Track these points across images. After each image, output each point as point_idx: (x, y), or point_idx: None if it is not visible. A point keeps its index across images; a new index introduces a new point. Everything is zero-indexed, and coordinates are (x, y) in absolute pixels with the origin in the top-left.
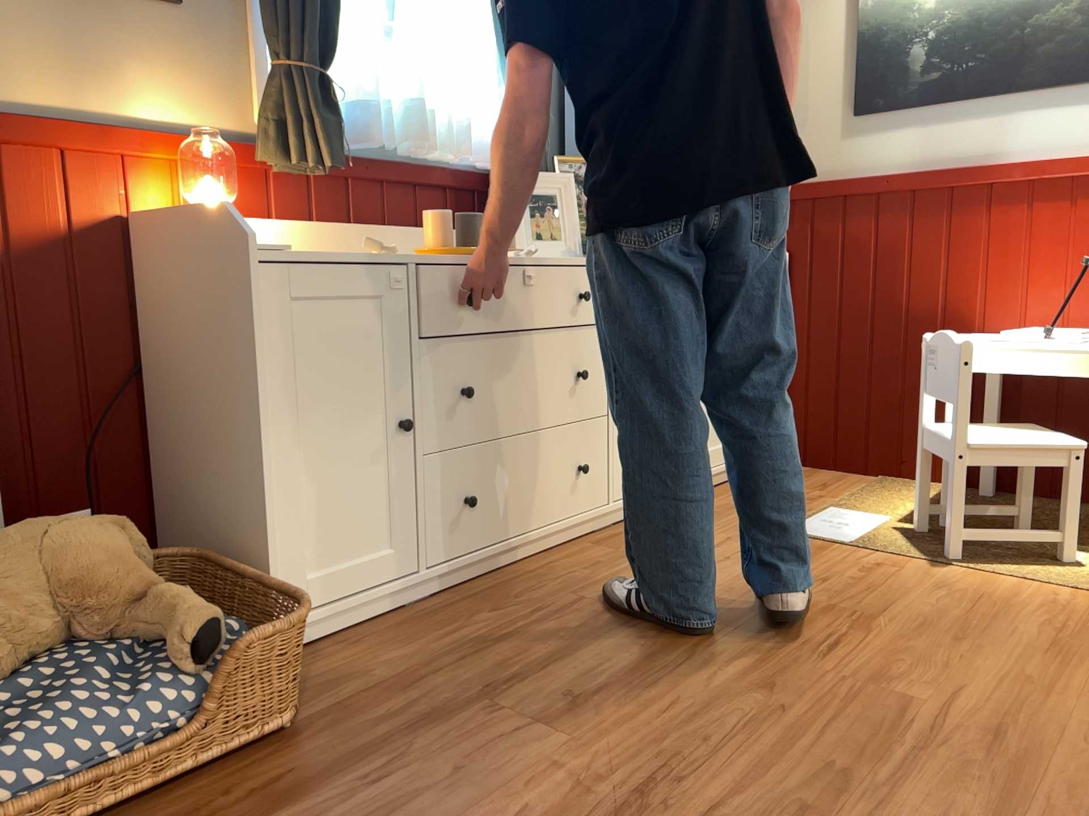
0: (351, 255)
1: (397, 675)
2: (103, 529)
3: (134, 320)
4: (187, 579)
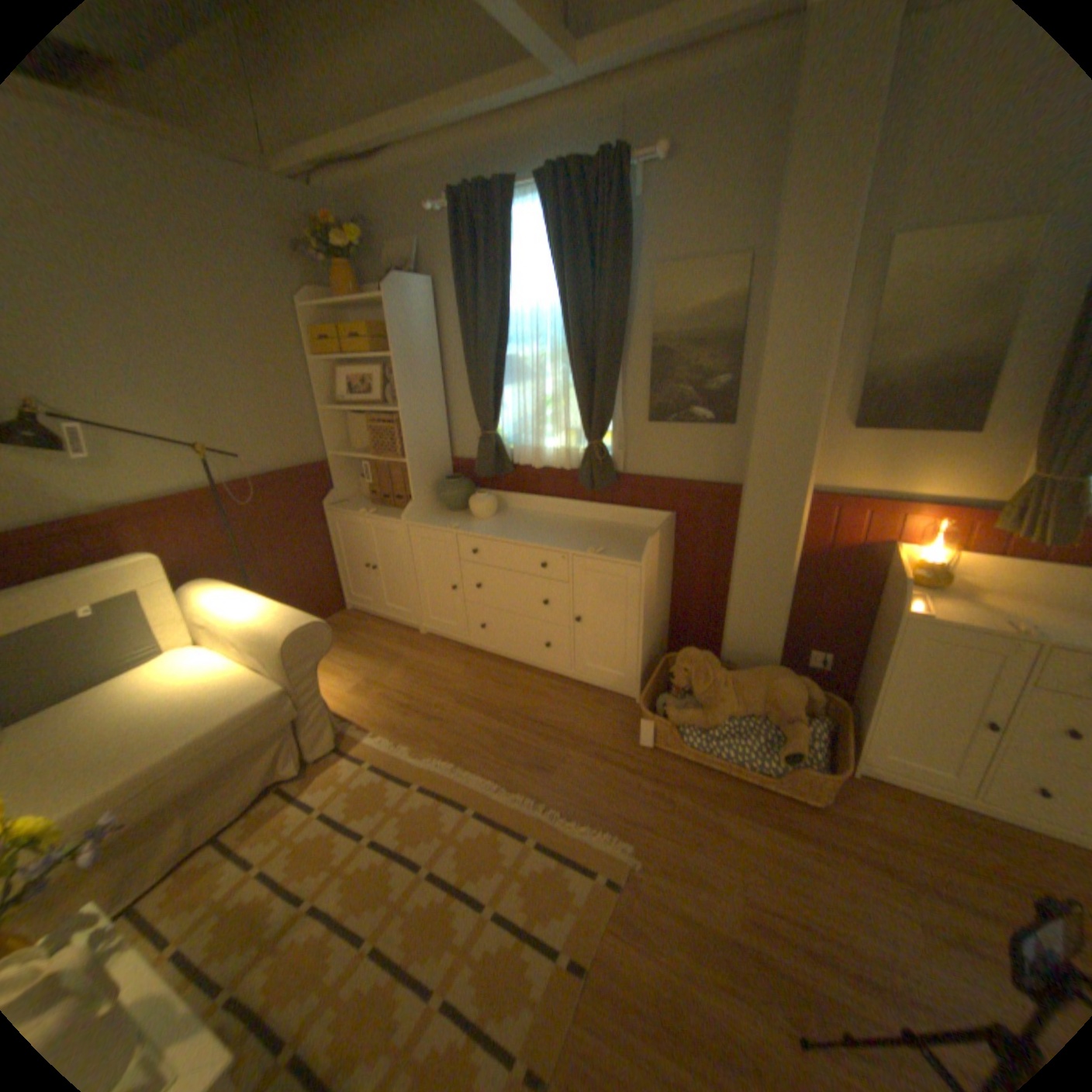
0: (999, 624)
1: (895, 836)
2: (796, 689)
3: (882, 588)
4: (840, 717)
